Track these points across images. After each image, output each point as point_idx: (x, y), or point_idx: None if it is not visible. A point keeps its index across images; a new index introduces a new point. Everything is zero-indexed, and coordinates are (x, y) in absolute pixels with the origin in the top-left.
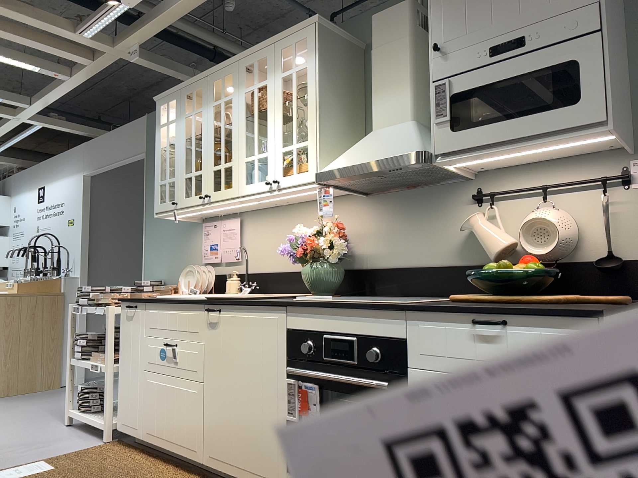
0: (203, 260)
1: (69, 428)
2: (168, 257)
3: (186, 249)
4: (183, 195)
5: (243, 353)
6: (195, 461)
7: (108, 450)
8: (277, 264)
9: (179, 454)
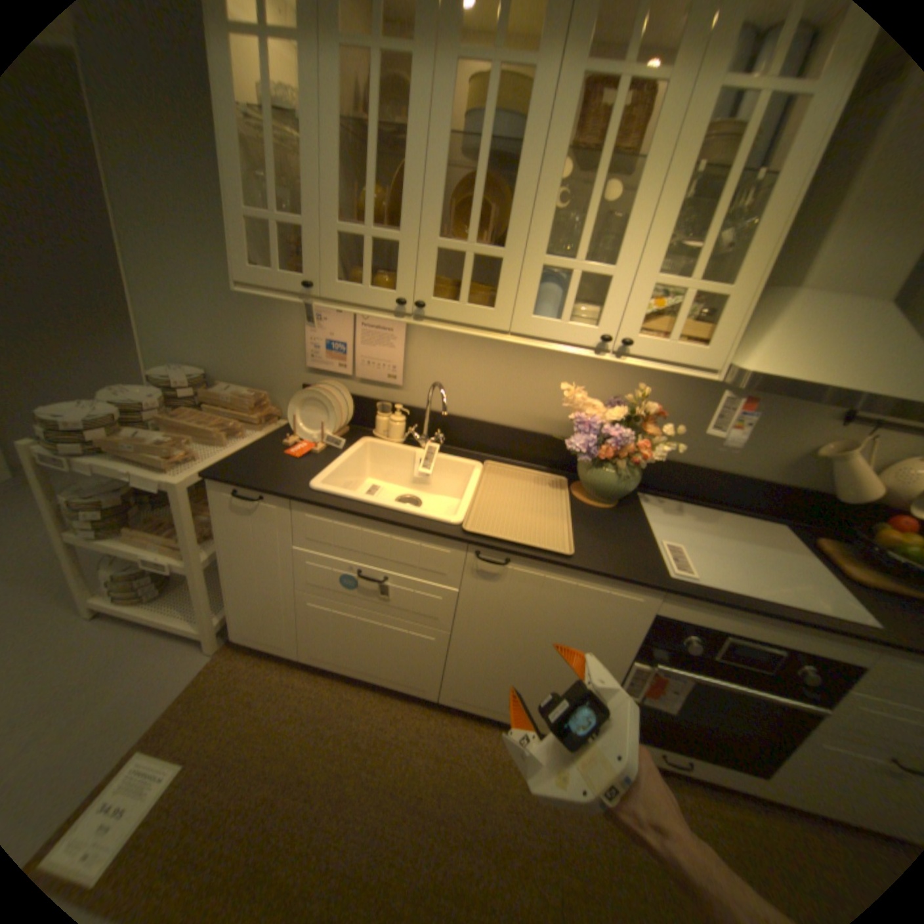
0: (310, 363)
1: (100, 627)
2: (207, 330)
3: (257, 329)
4: (333, 273)
5: (553, 621)
6: (420, 697)
7: (232, 676)
8: (478, 408)
9: (387, 687)
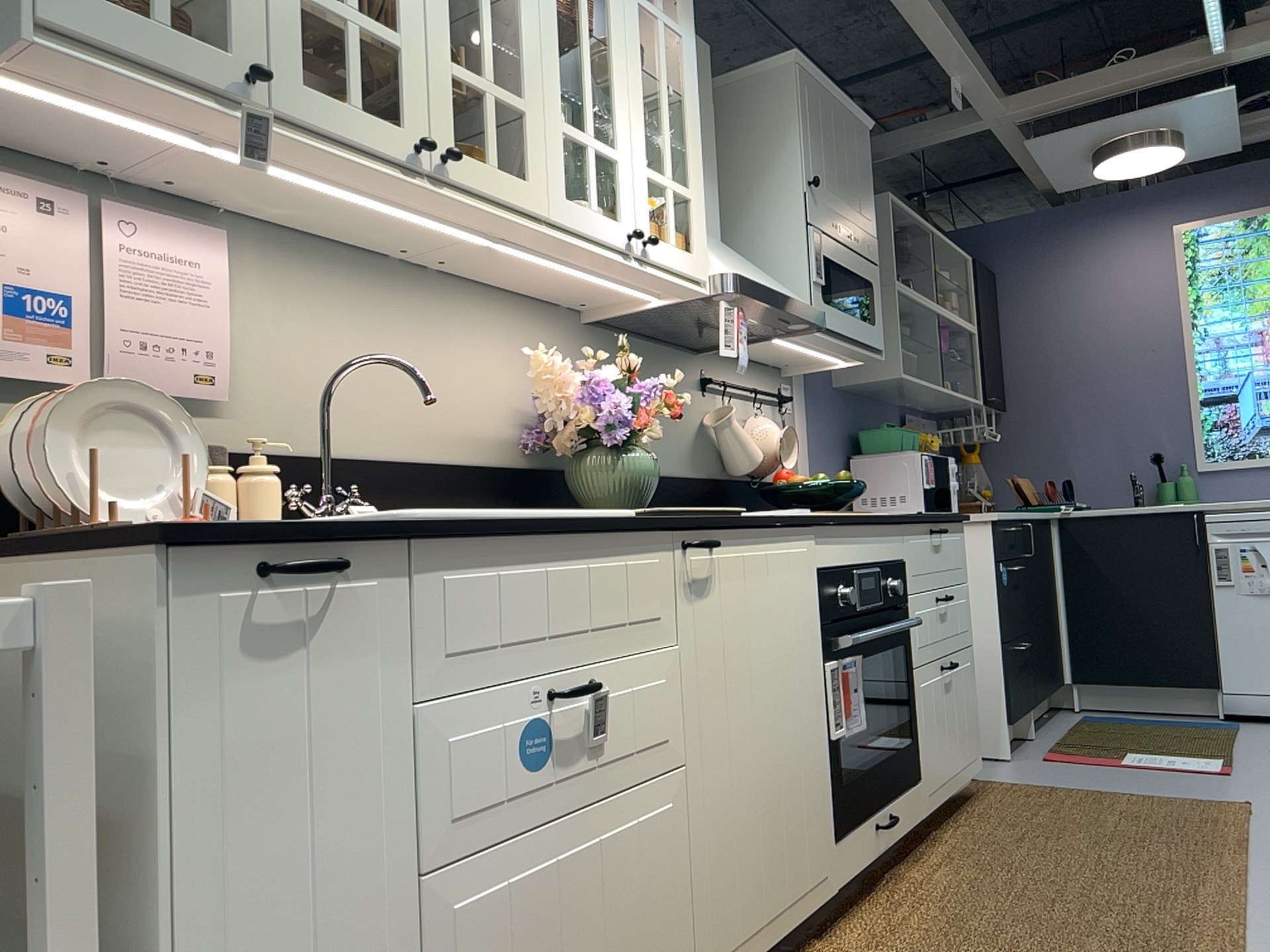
0: None
1: None
2: None
3: None
4: (295, 67)
5: (765, 639)
6: None
7: None
8: (379, 434)
9: None
